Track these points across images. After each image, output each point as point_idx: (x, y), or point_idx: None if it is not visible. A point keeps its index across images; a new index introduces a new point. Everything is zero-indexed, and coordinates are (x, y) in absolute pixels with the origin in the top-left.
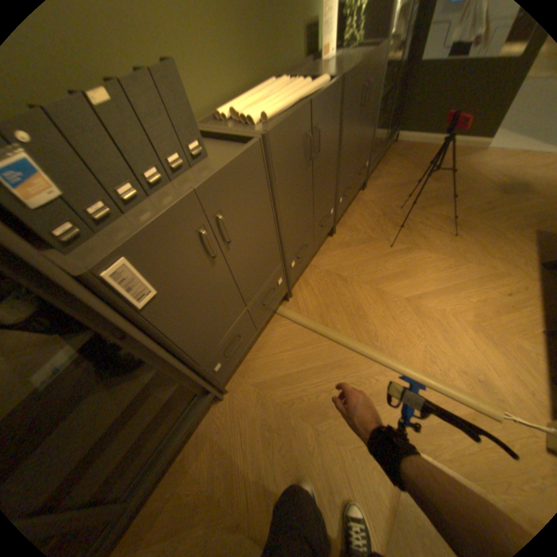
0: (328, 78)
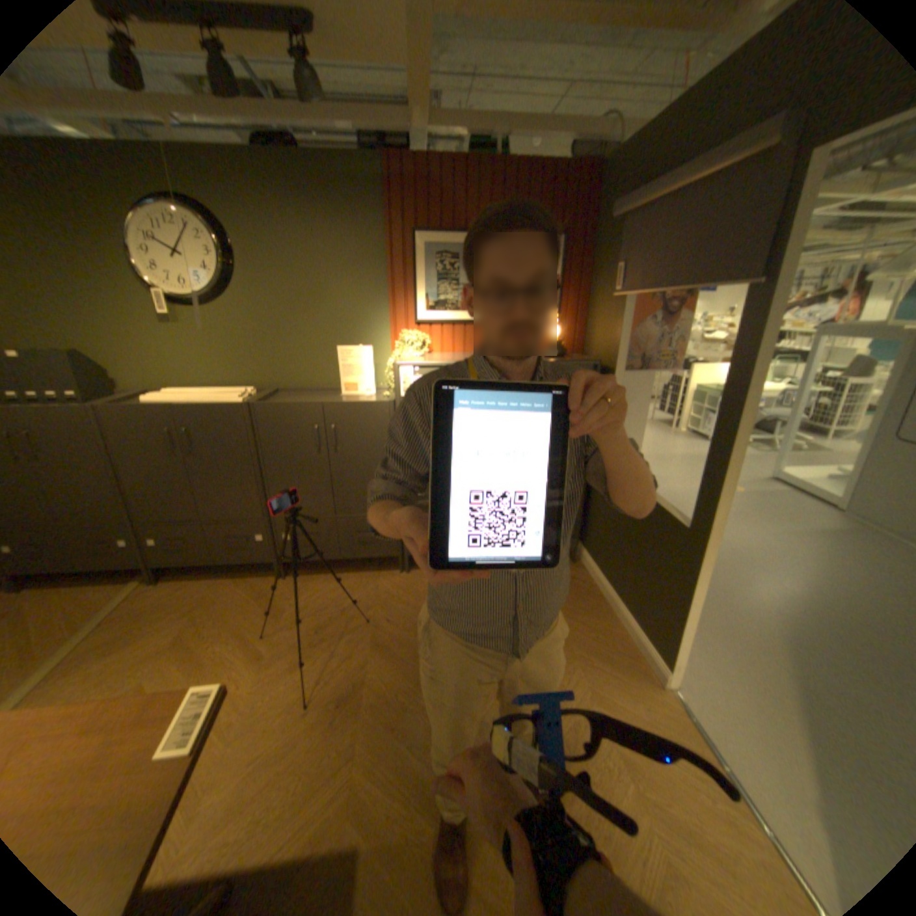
0: (240, 401)
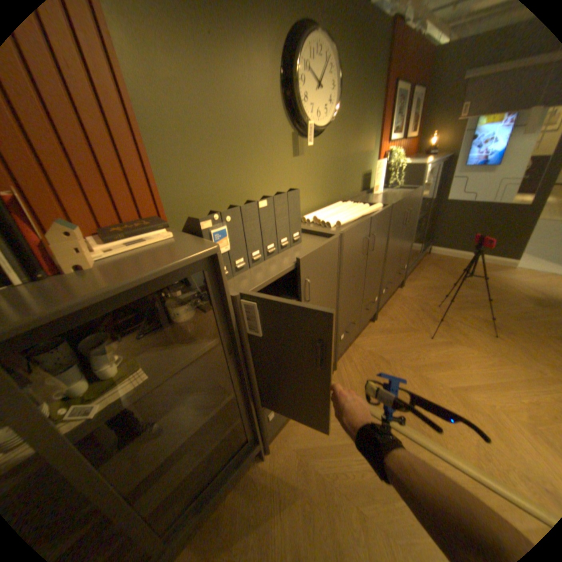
0: (381, 205)
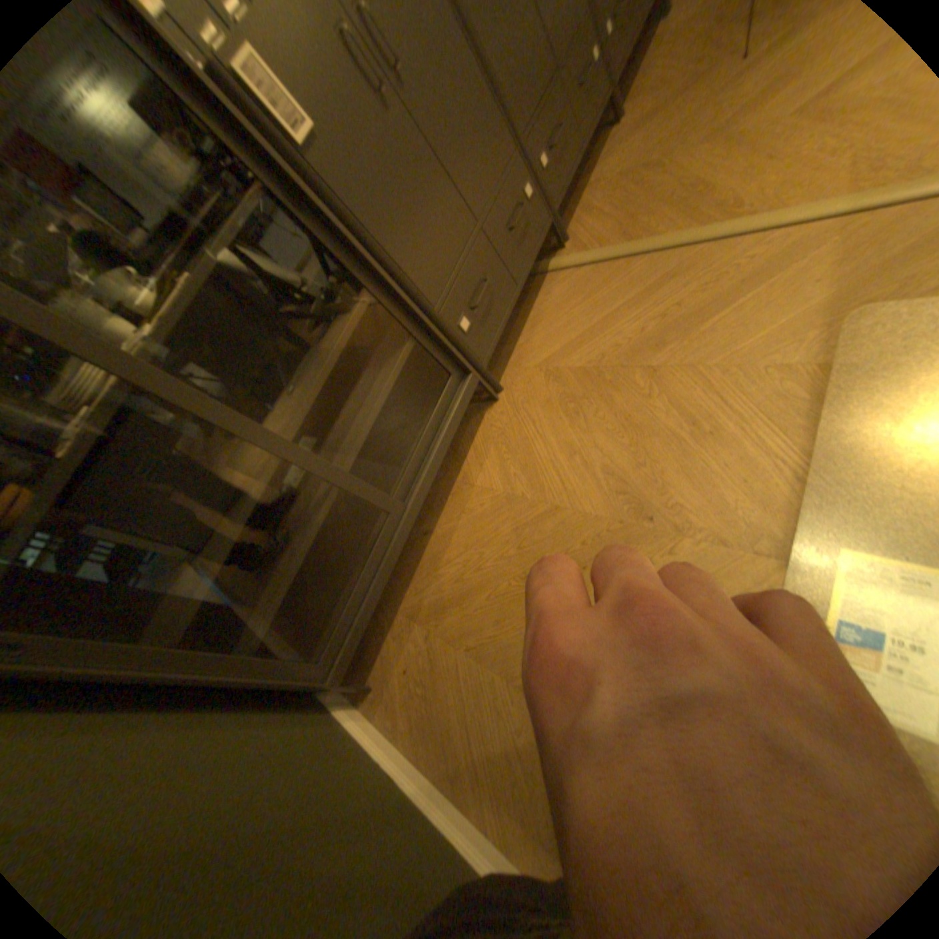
0: None
